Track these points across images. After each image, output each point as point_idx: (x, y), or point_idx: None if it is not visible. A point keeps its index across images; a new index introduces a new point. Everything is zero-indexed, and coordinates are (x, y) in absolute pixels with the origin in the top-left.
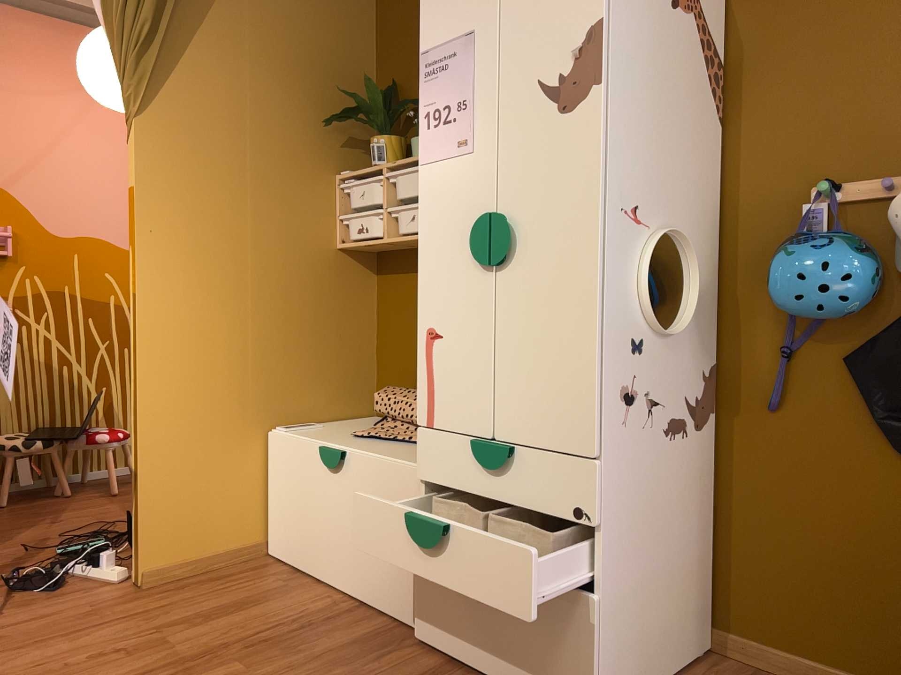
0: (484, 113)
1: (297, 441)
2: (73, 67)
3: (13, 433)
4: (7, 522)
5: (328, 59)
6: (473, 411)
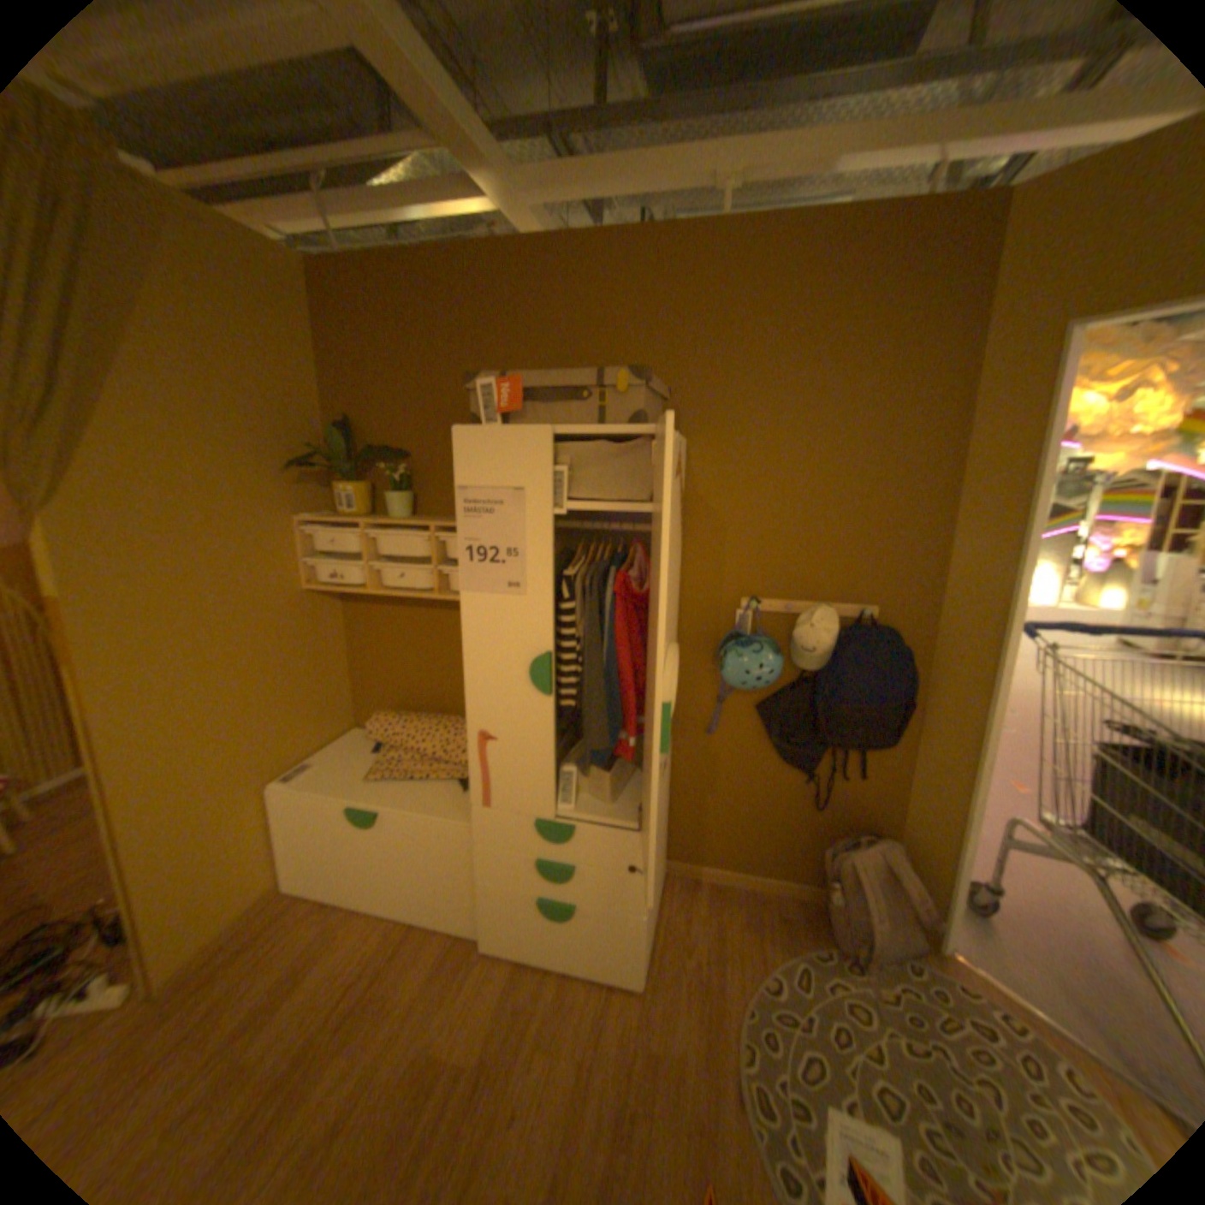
0: (538, 568)
1: (309, 802)
2: None
3: None
4: None
5: (267, 390)
6: (533, 801)
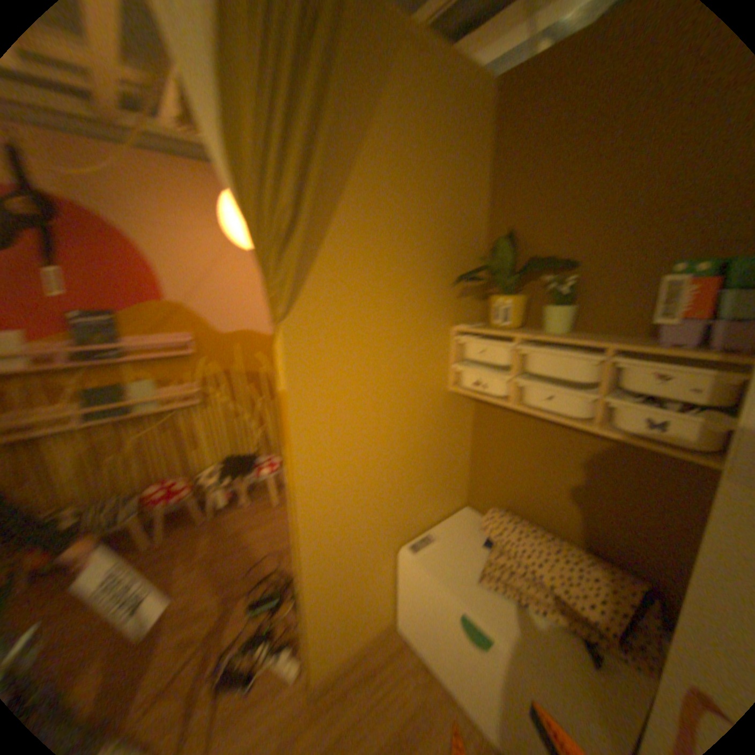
0: None
1: (432, 585)
2: (213, 202)
3: (208, 469)
4: (210, 552)
5: (450, 209)
6: None
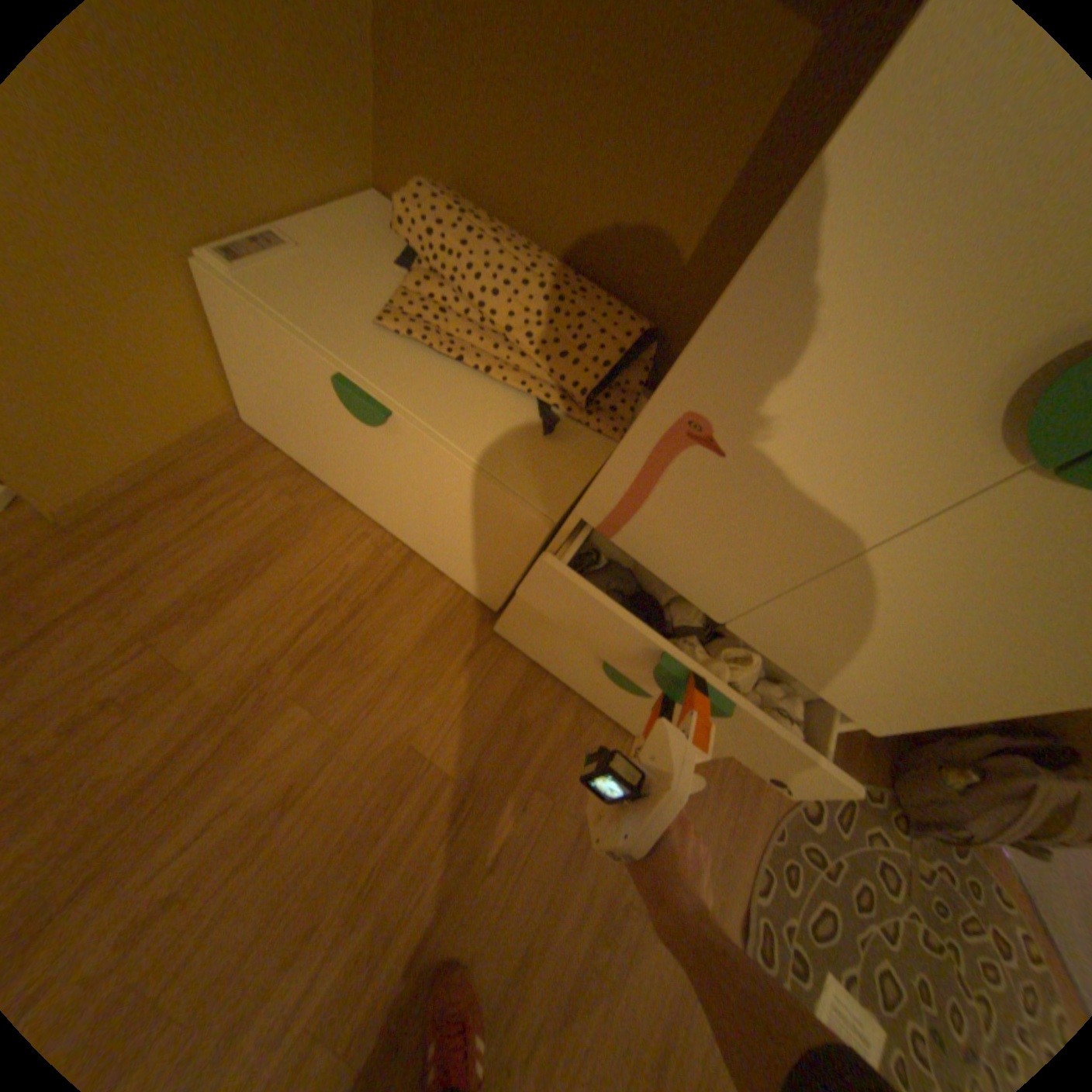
0: None
1: (274, 324)
2: None
3: None
4: None
5: None
6: (711, 583)
